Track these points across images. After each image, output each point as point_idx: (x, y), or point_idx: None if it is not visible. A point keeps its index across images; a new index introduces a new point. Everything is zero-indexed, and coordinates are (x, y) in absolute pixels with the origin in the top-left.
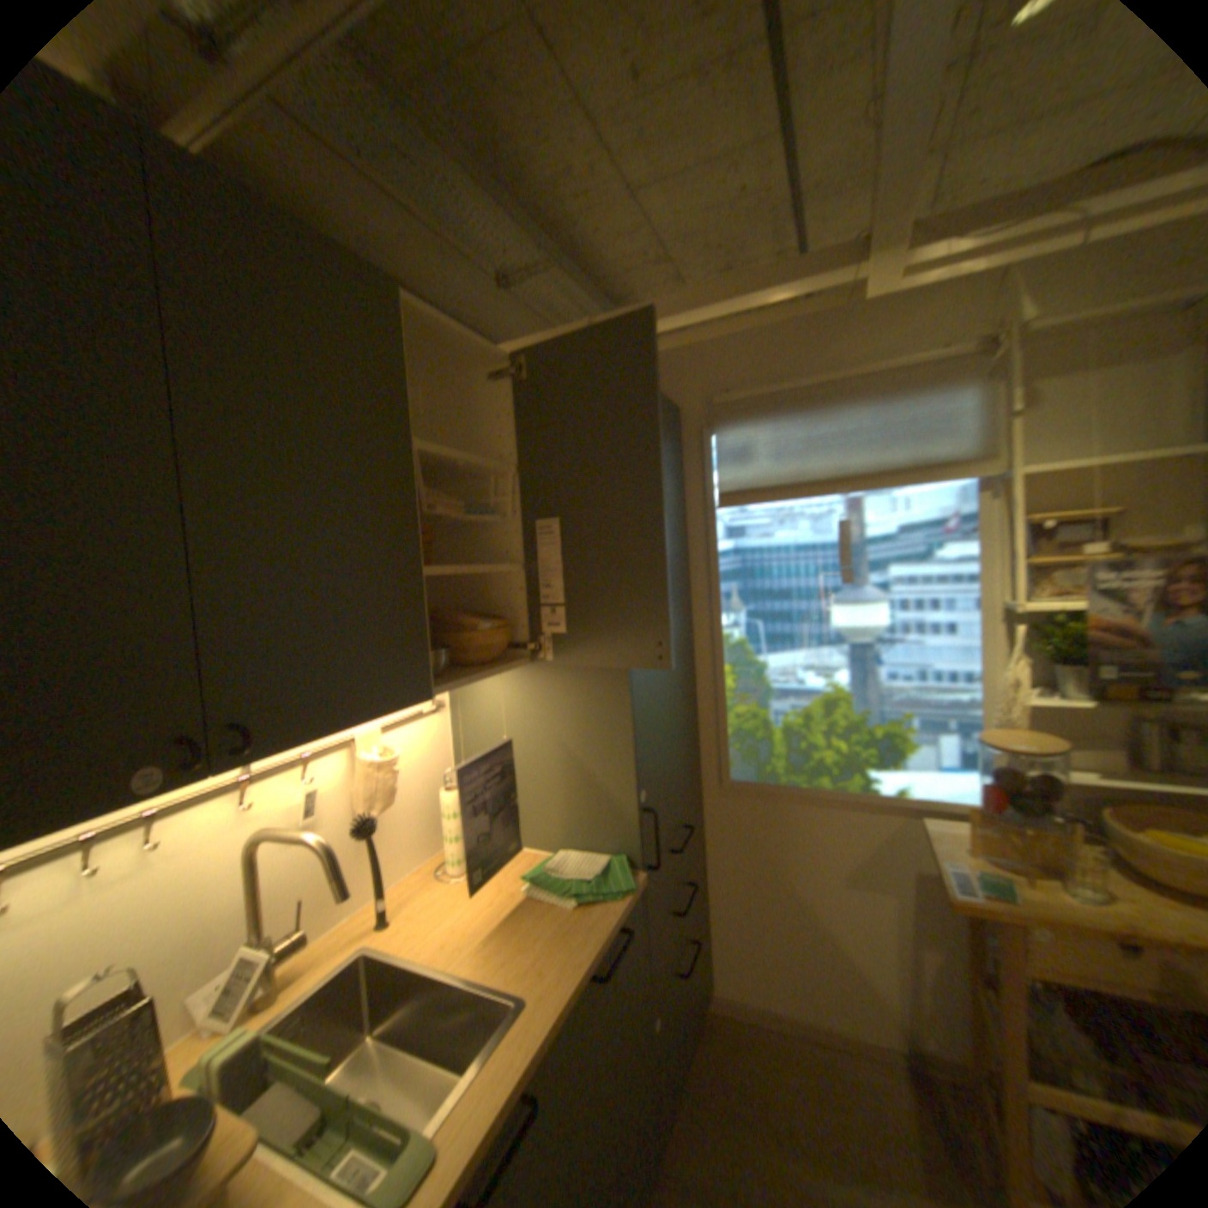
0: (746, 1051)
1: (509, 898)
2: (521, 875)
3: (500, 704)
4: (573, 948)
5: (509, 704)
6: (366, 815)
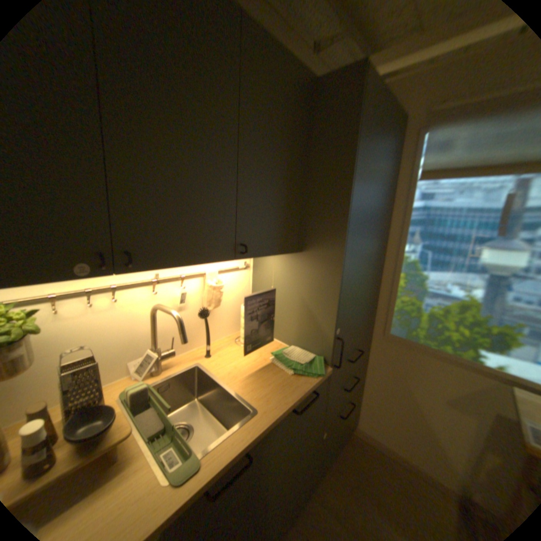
0: (368, 458)
1: (264, 360)
2: (272, 351)
3: (275, 270)
4: (287, 393)
5: (279, 271)
6: (206, 308)
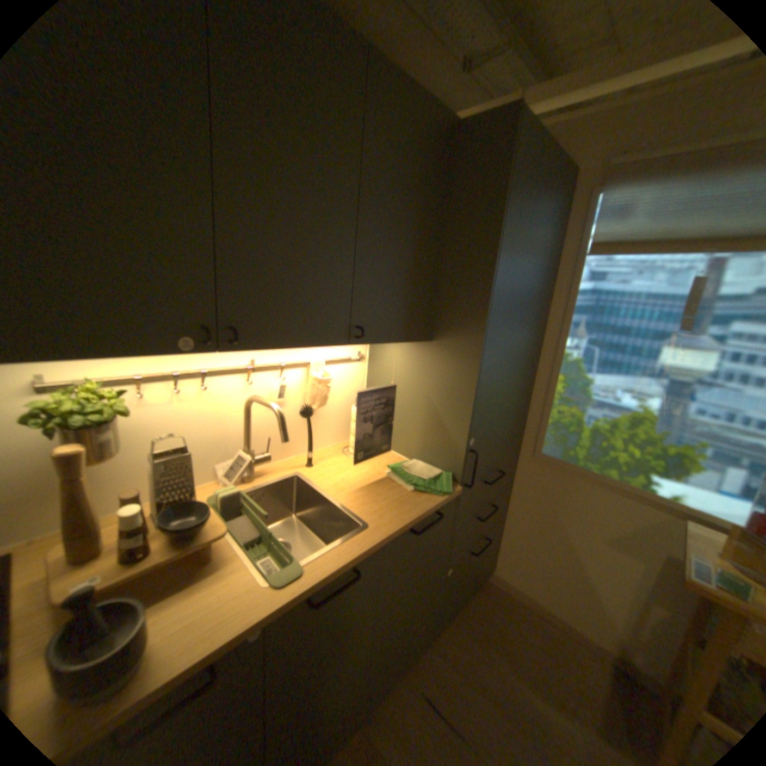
0: (505, 610)
1: (377, 474)
2: (387, 464)
3: (396, 364)
4: (403, 510)
5: (401, 366)
6: (308, 405)
